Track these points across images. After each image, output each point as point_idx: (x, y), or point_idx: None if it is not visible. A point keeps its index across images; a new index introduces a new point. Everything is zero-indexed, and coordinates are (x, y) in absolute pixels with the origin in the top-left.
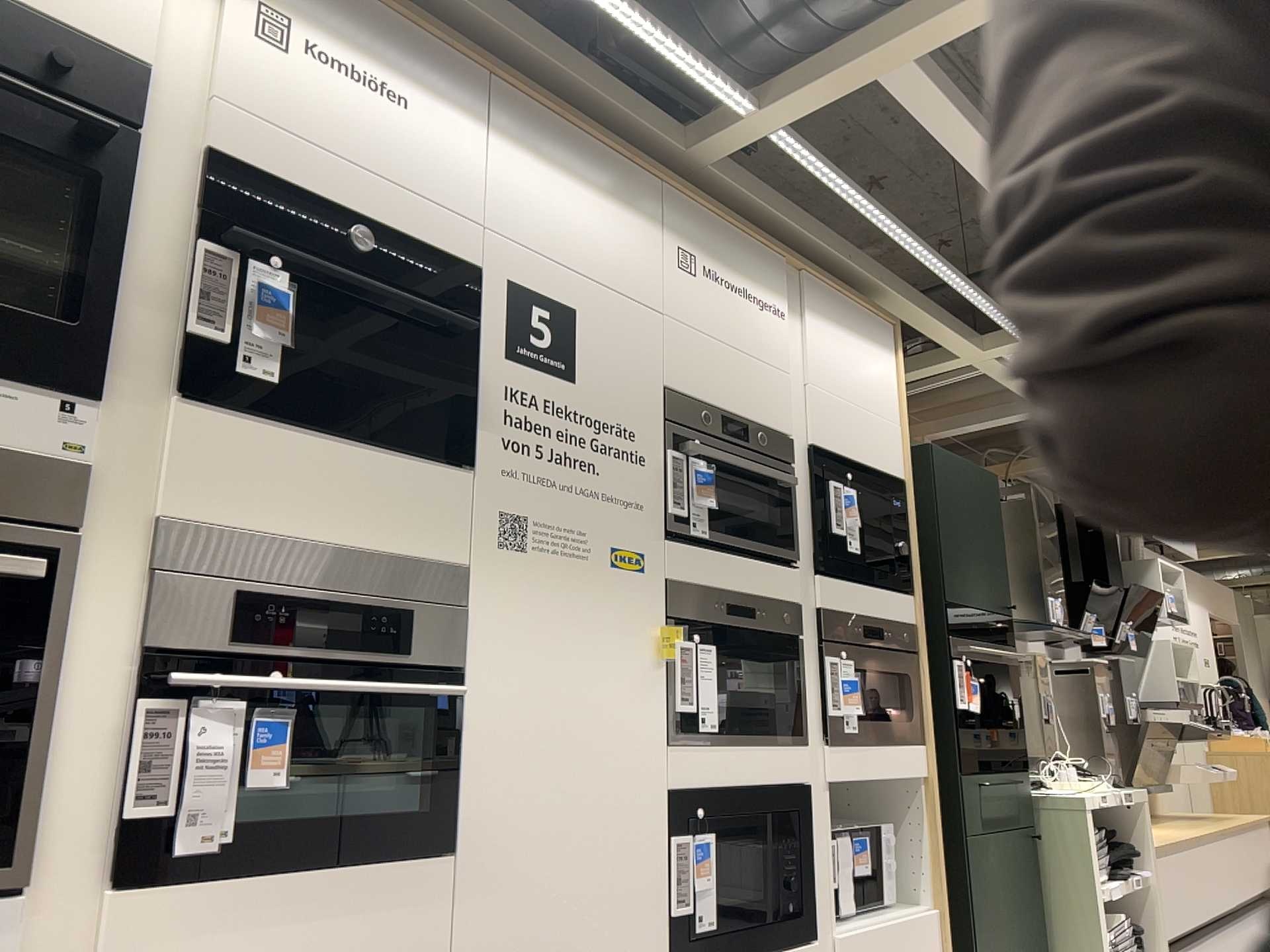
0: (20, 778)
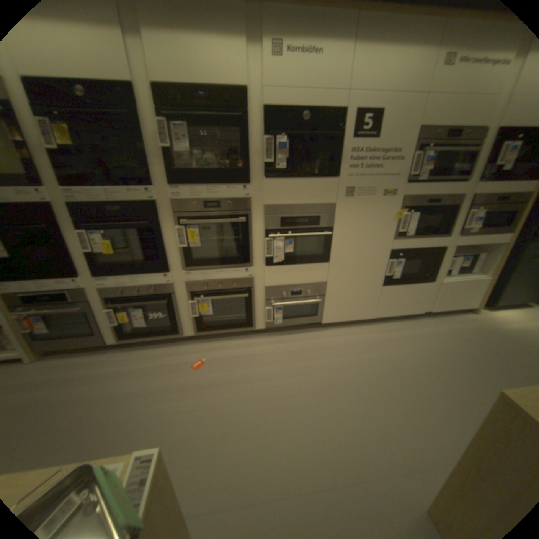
0: (250, 251)
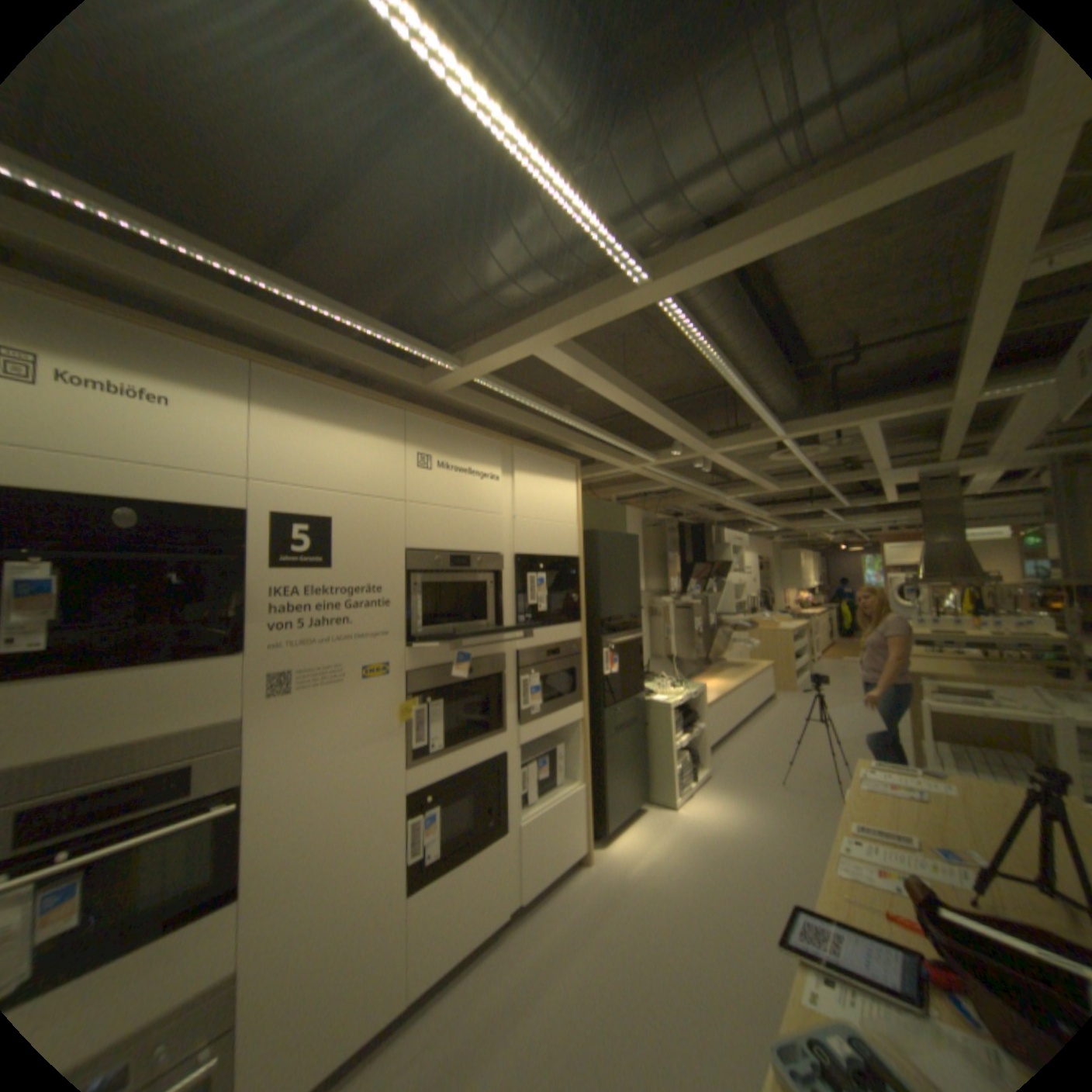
0: None
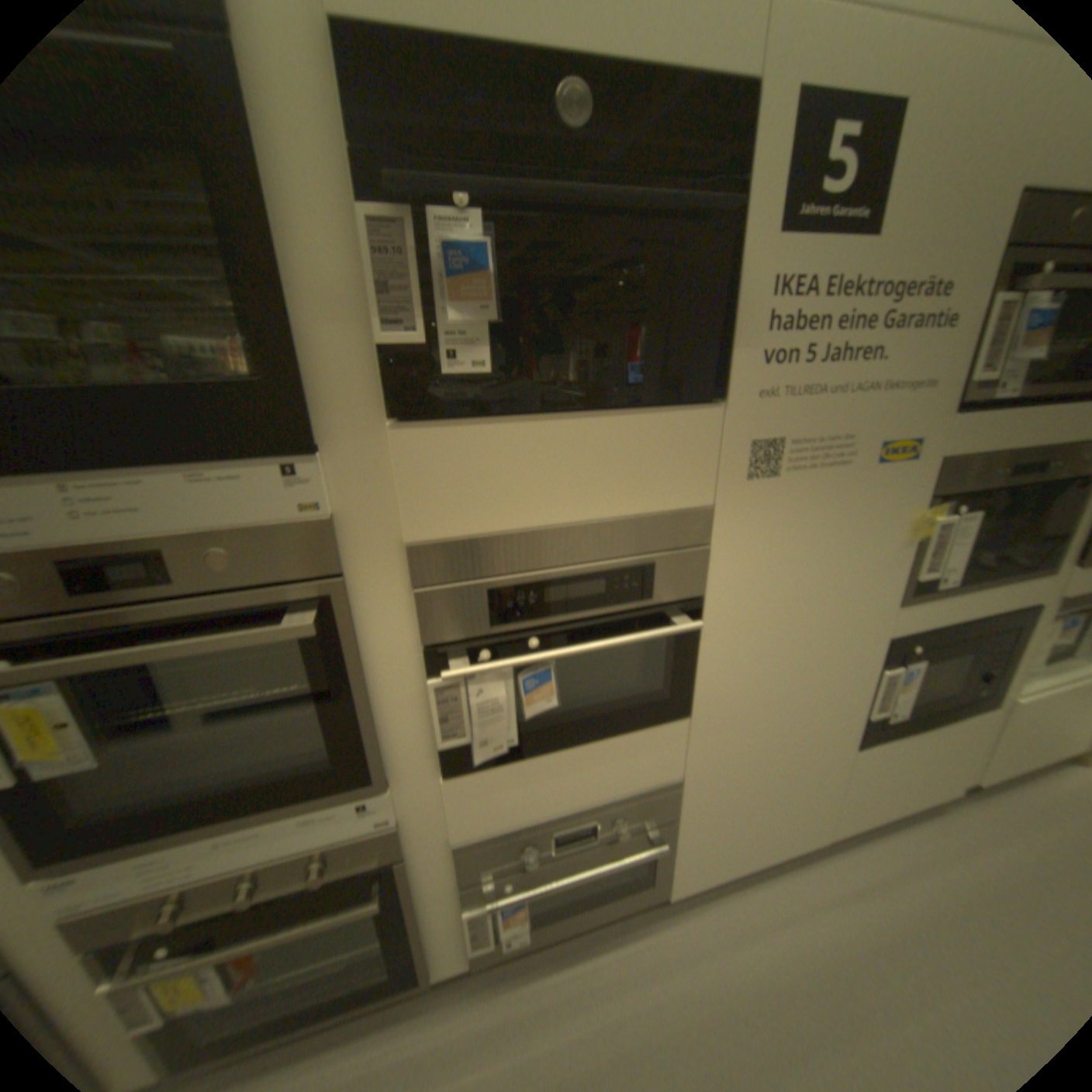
0: (361, 741)
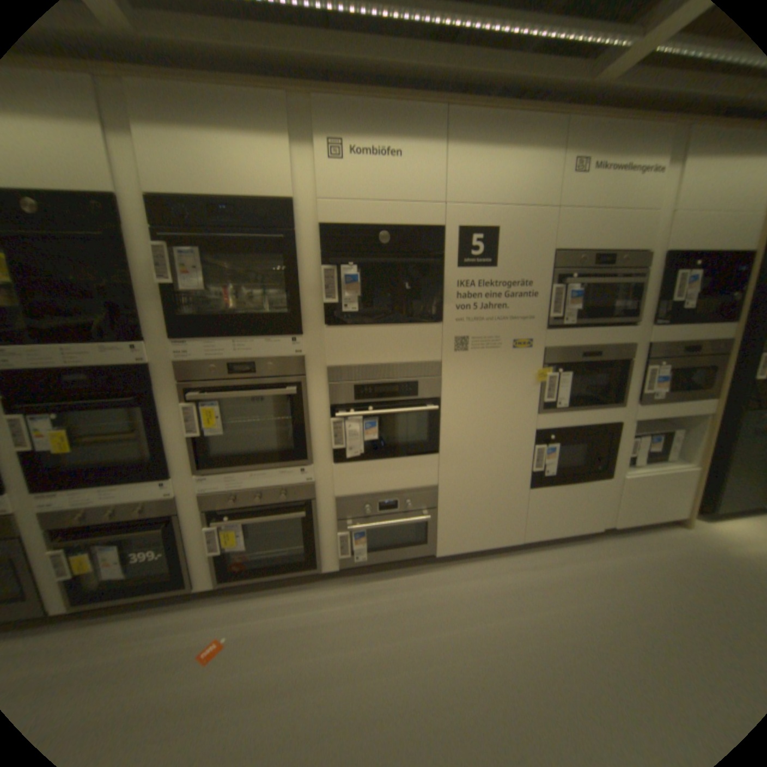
0: (305, 440)
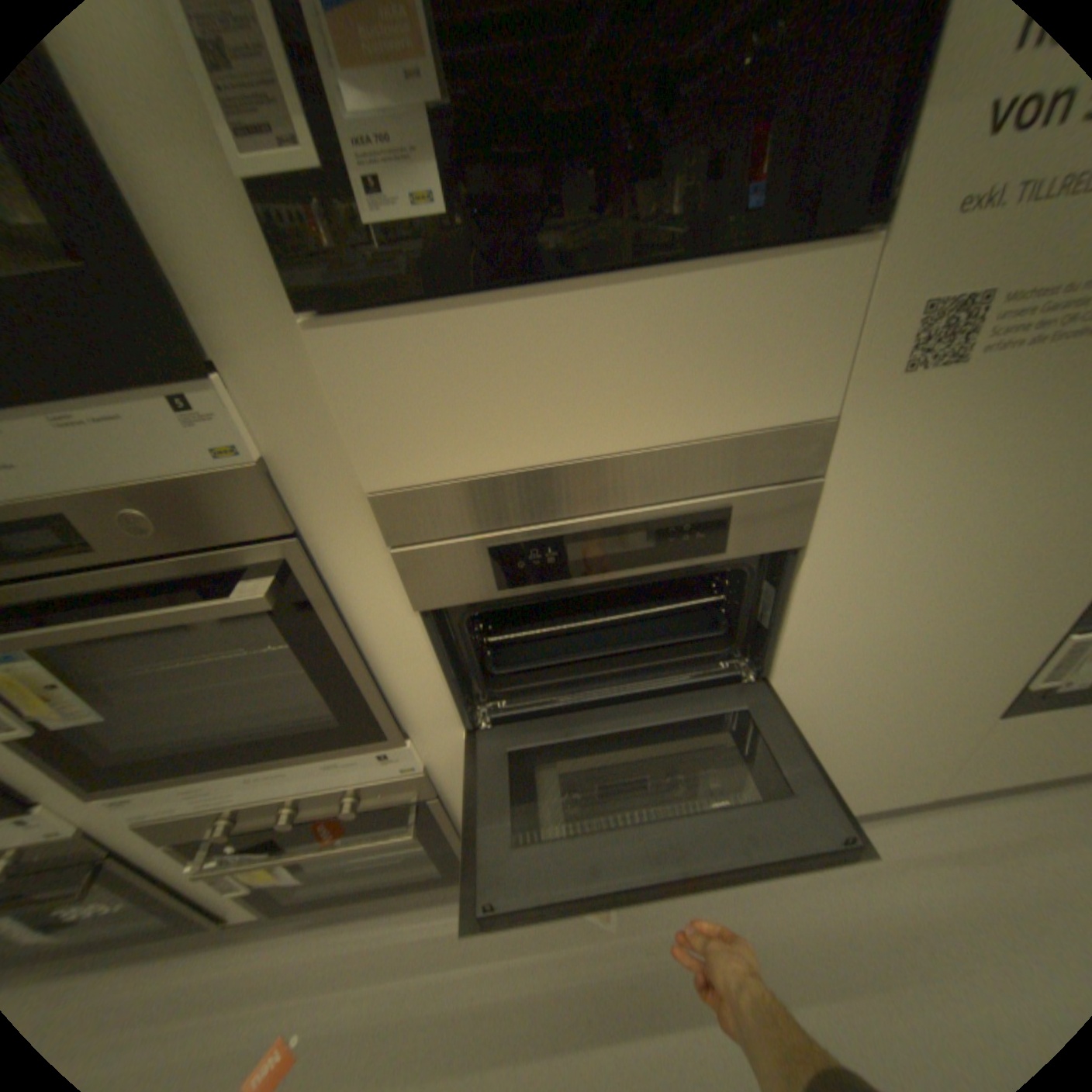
0: (367, 701)
